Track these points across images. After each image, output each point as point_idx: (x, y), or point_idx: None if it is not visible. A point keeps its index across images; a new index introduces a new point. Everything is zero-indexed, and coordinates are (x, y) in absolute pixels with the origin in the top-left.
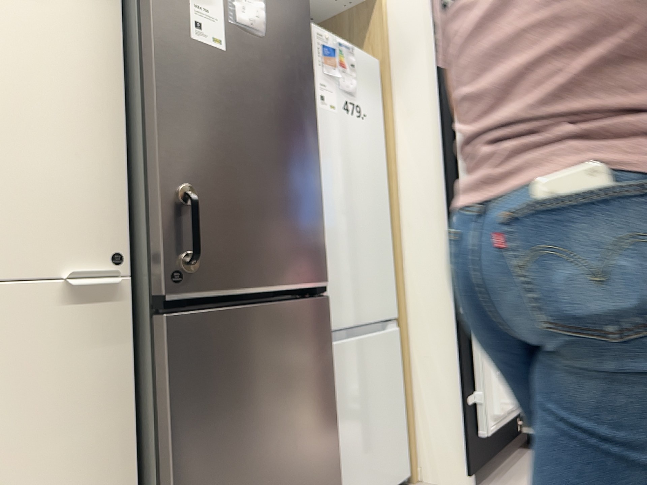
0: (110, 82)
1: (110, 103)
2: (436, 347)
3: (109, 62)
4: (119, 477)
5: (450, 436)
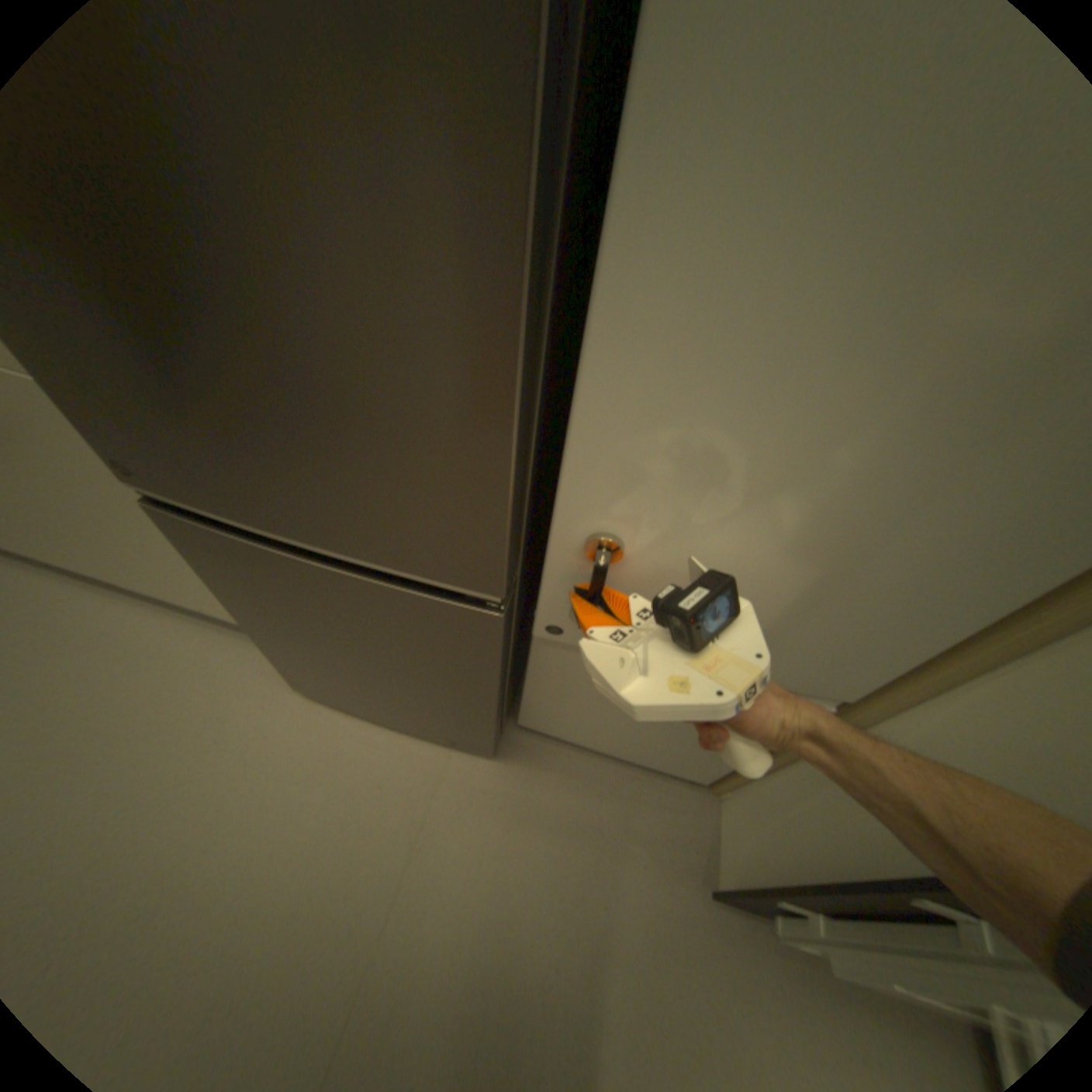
0: None
1: None
2: (852, 809)
3: None
4: None
5: (757, 850)
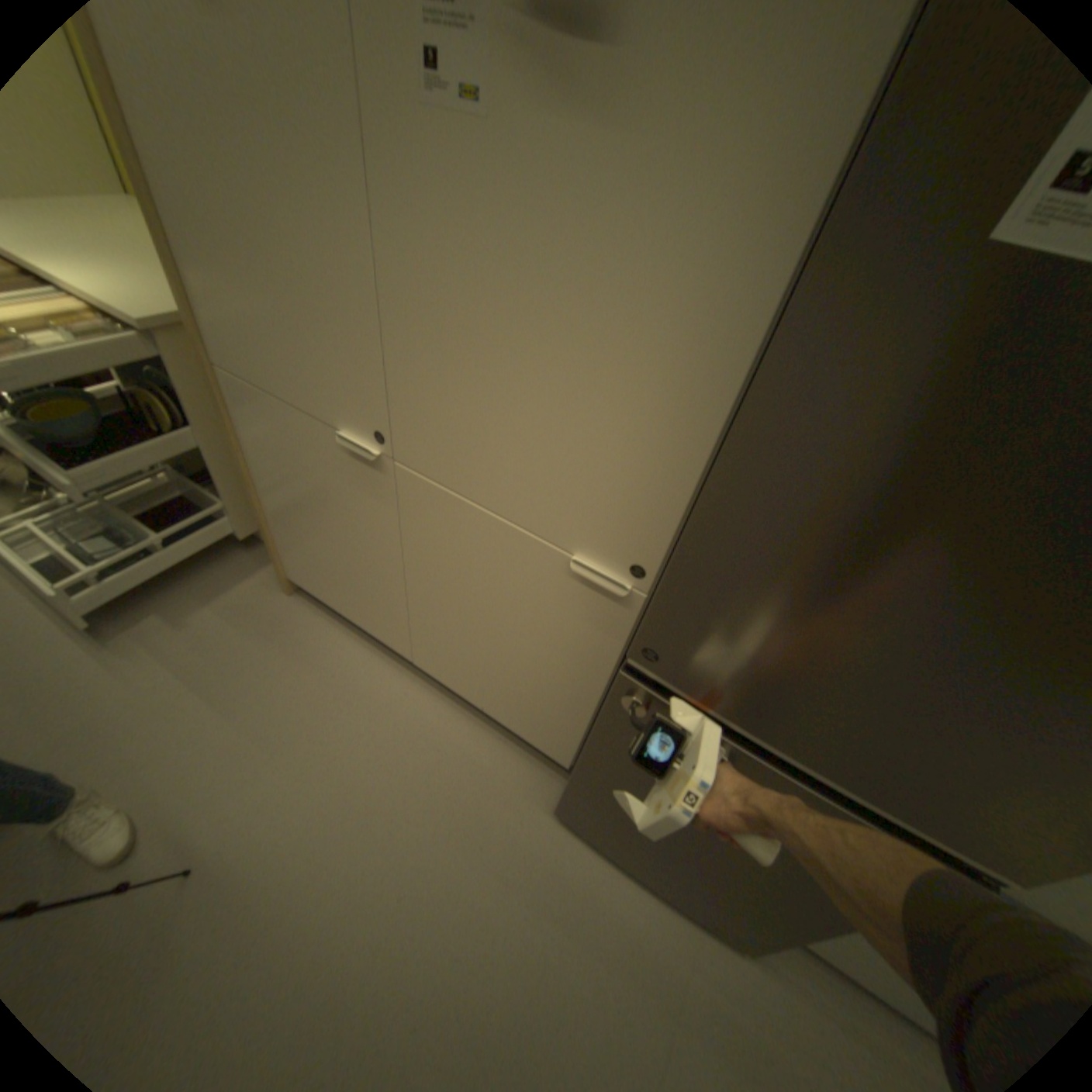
0: (747, 312)
1: (728, 357)
2: None
3: (768, 261)
4: (582, 703)
5: None
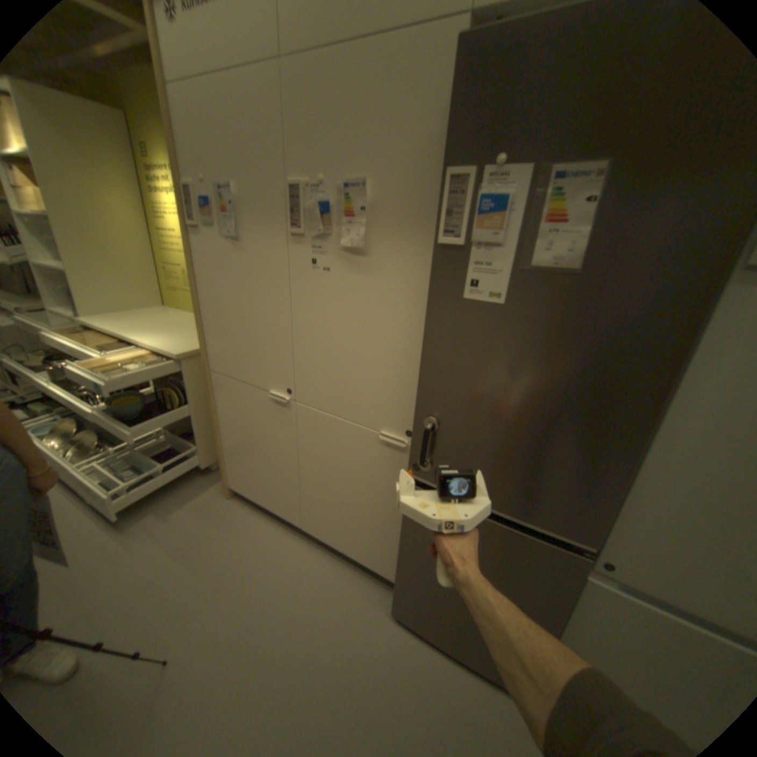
0: (423, 323)
1: (421, 338)
2: None
3: (425, 307)
4: (398, 525)
5: None
